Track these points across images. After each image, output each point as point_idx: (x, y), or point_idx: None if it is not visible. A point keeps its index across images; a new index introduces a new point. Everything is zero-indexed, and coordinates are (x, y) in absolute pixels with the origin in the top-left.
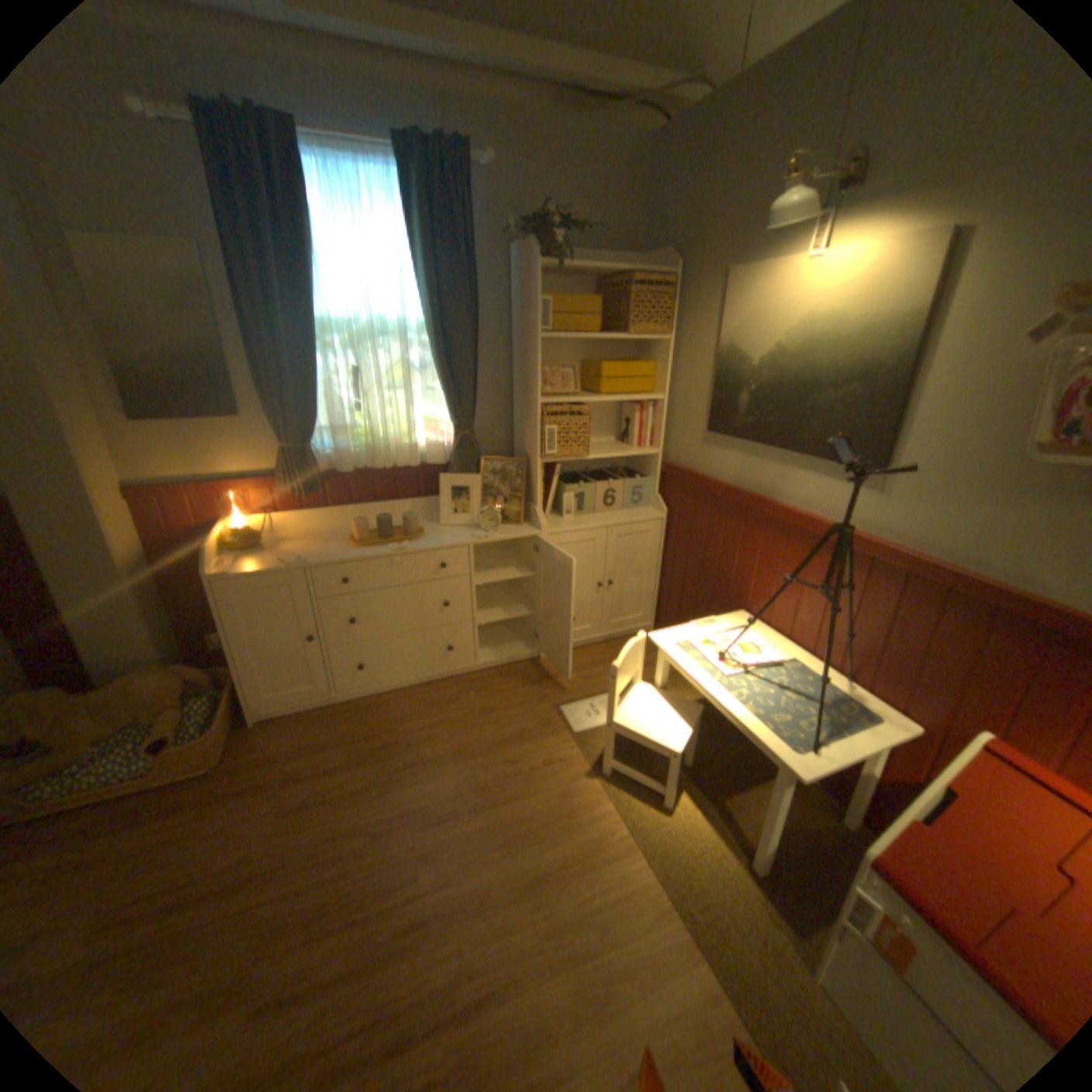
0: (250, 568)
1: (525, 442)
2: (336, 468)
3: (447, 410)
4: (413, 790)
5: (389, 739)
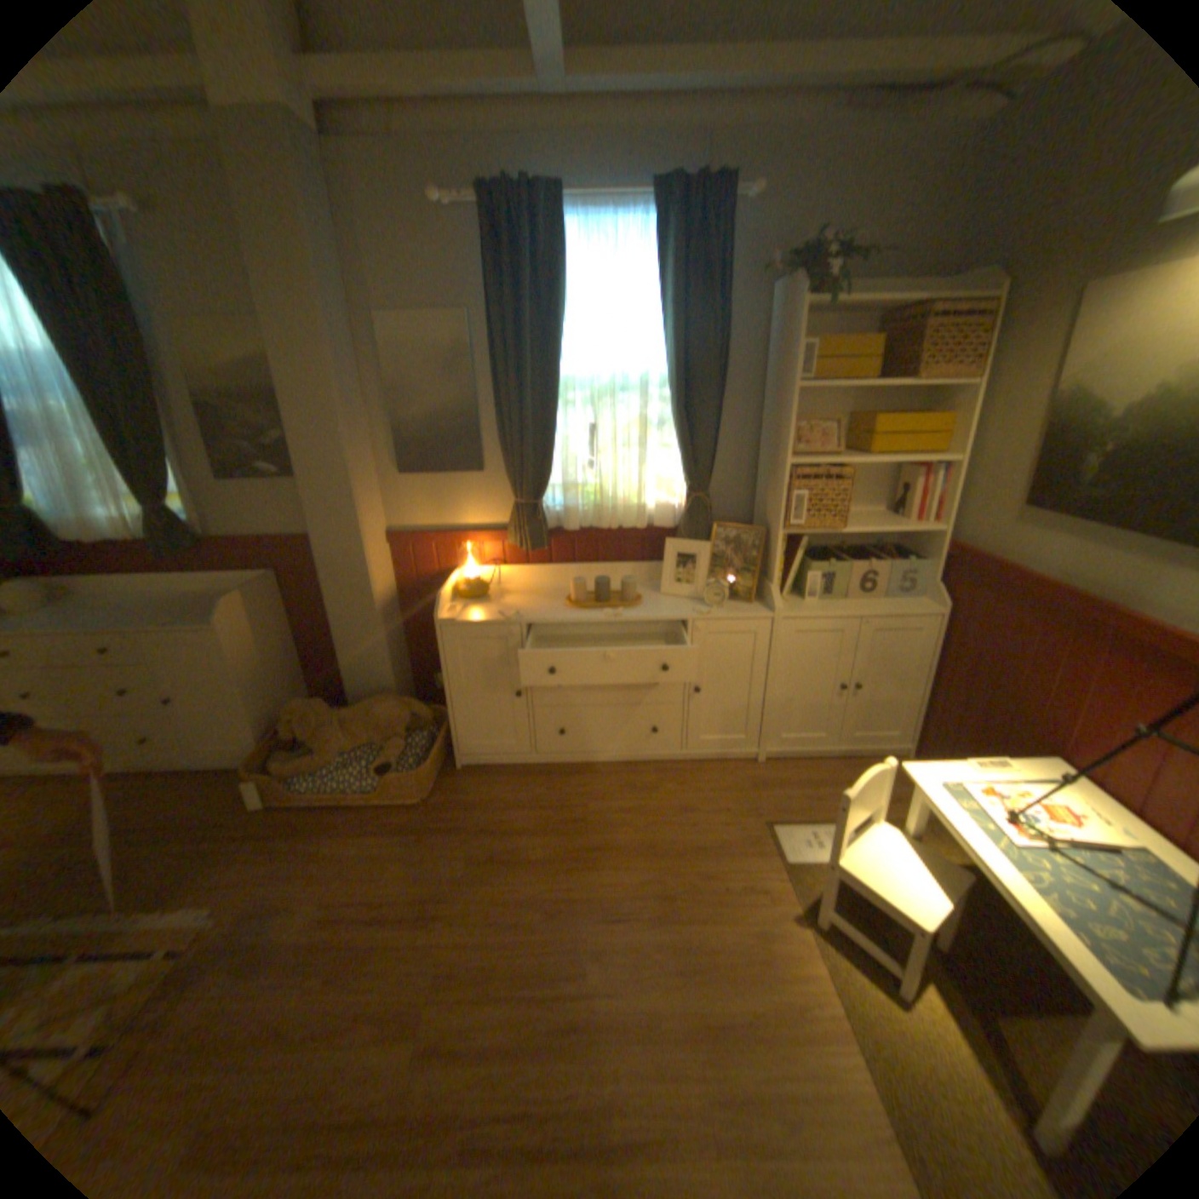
0: (475, 617)
1: (767, 508)
2: (563, 525)
3: (682, 469)
4: (595, 876)
5: (579, 814)
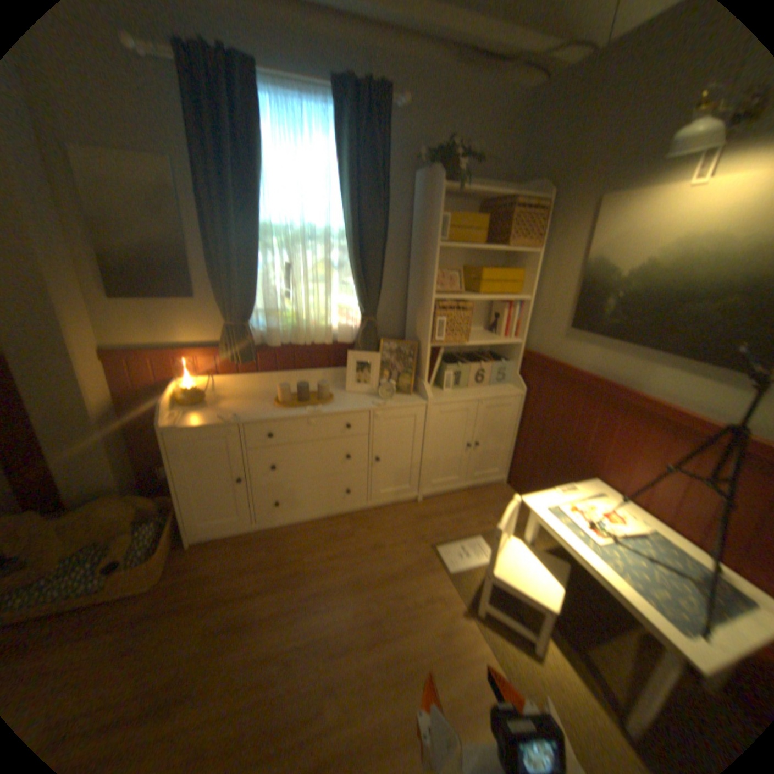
0: (196, 422)
1: (417, 329)
2: (268, 343)
3: (357, 301)
4: (318, 620)
5: (297, 569)
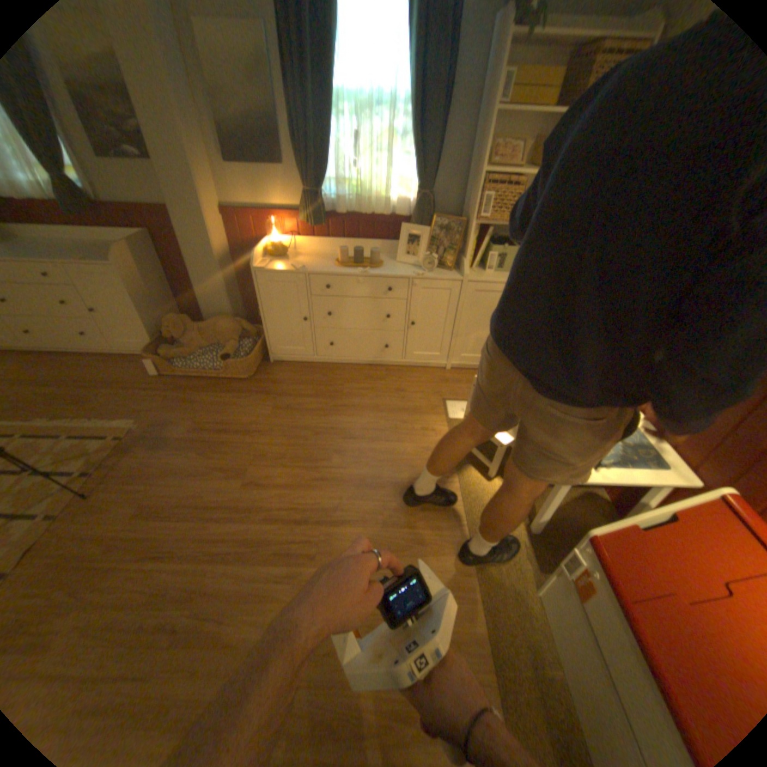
0: (277, 268)
1: (469, 205)
2: (336, 210)
3: (417, 172)
4: (343, 418)
5: (339, 389)
